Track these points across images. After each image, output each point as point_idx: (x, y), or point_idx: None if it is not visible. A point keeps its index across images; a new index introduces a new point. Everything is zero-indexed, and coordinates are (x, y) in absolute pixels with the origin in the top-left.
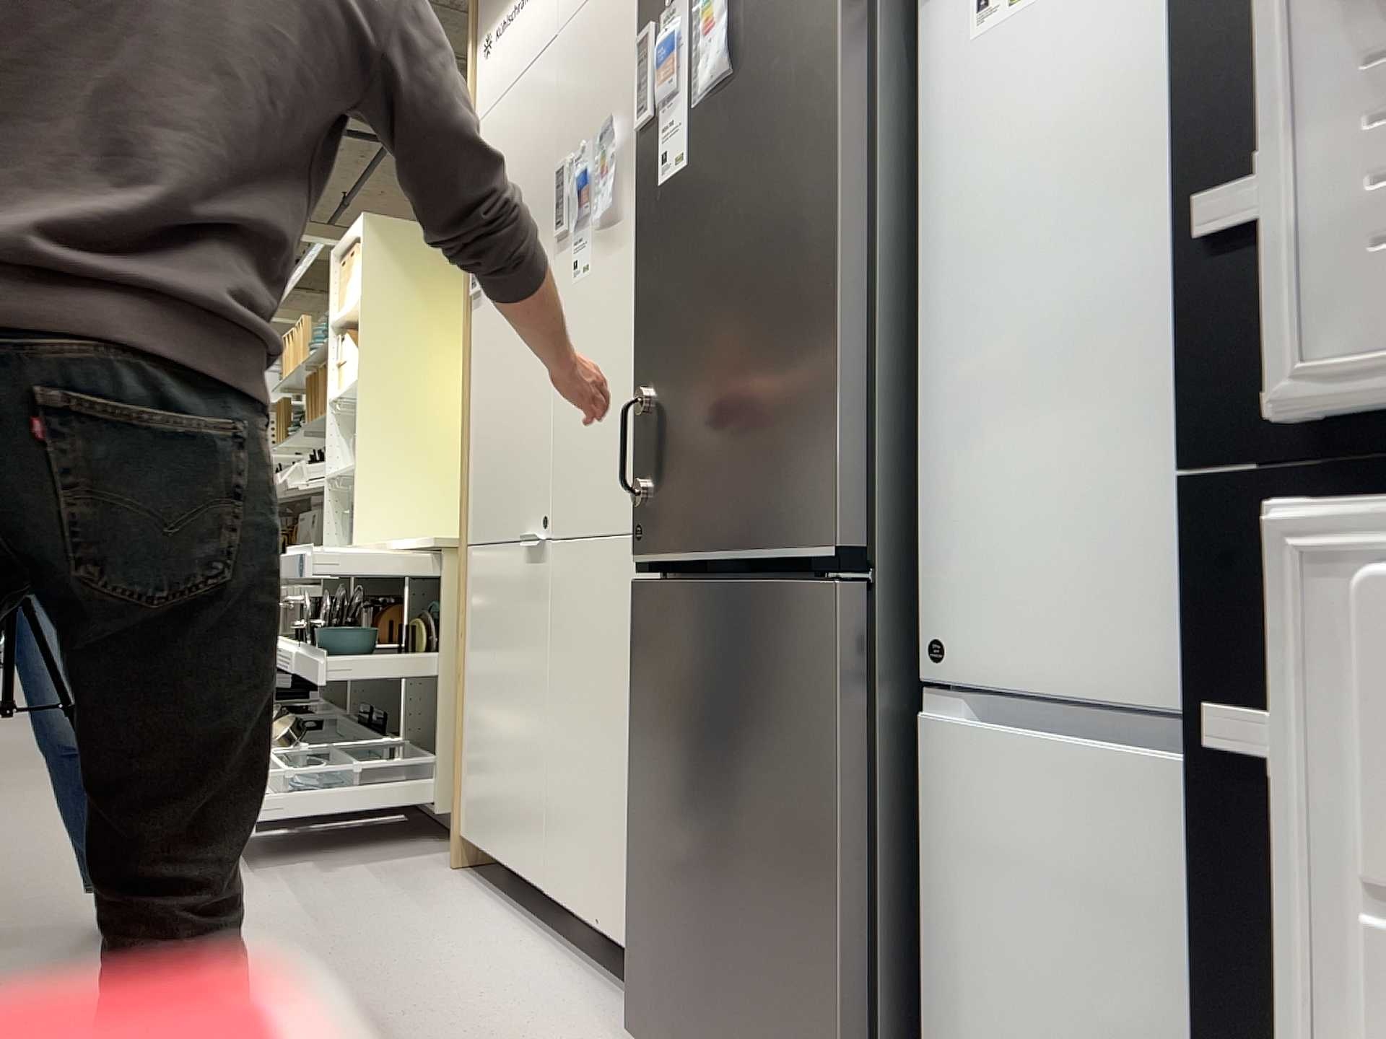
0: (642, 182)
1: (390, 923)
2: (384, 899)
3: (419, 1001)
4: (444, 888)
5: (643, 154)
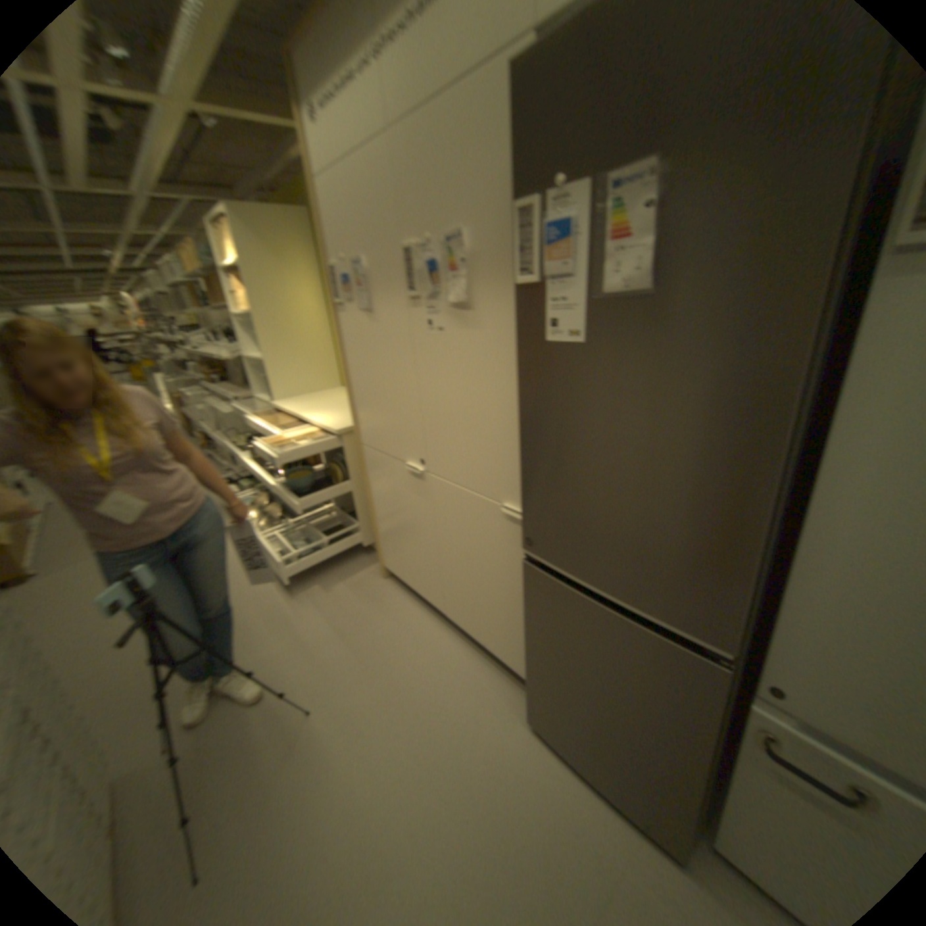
0: (522, 324)
1: (373, 632)
2: (362, 612)
3: (415, 700)
4: (384, 596)
5: (521, 302)
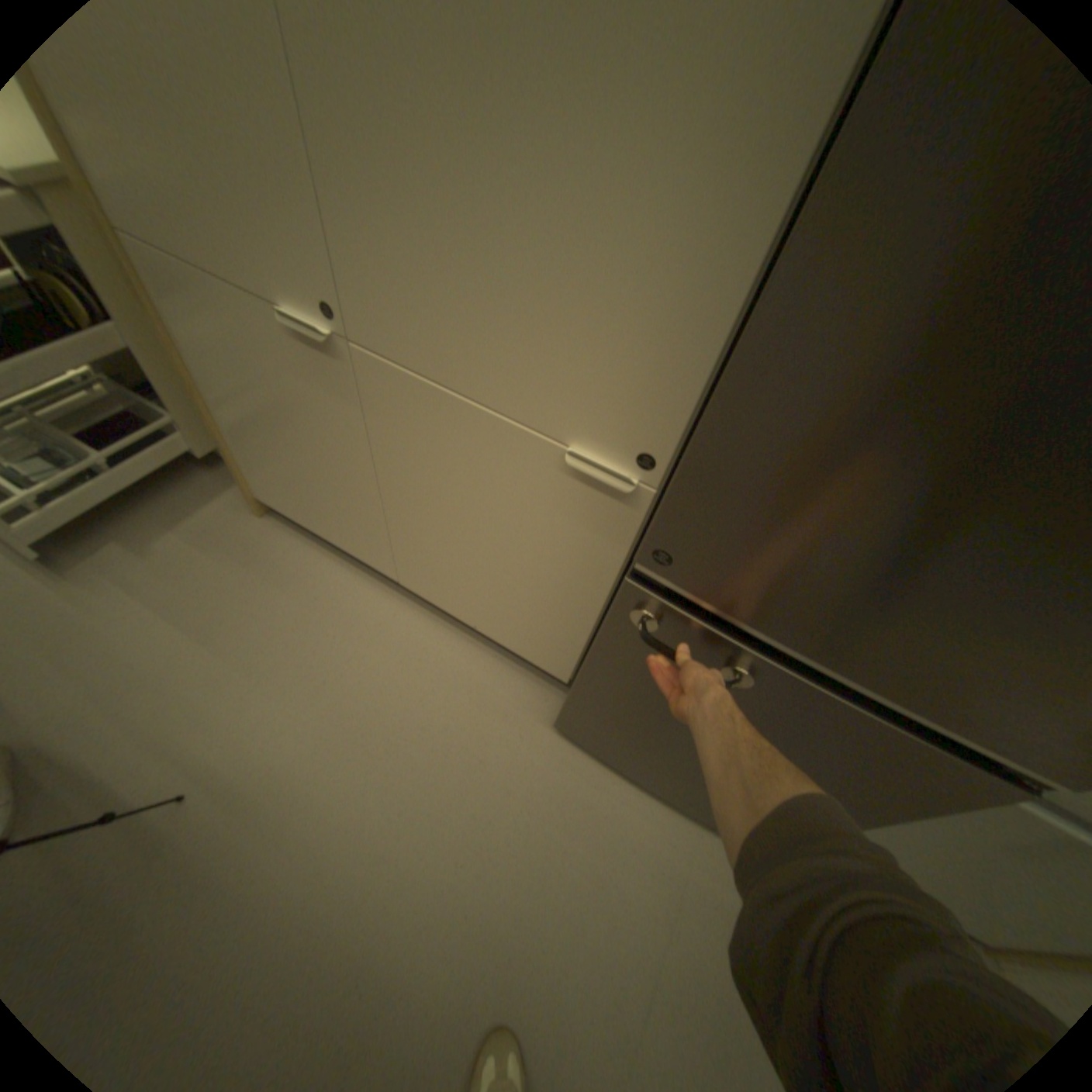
0: None
1: (271, 622)
2: (237, 587)
3: (380, 725)
4: (274, 551)
5: None
